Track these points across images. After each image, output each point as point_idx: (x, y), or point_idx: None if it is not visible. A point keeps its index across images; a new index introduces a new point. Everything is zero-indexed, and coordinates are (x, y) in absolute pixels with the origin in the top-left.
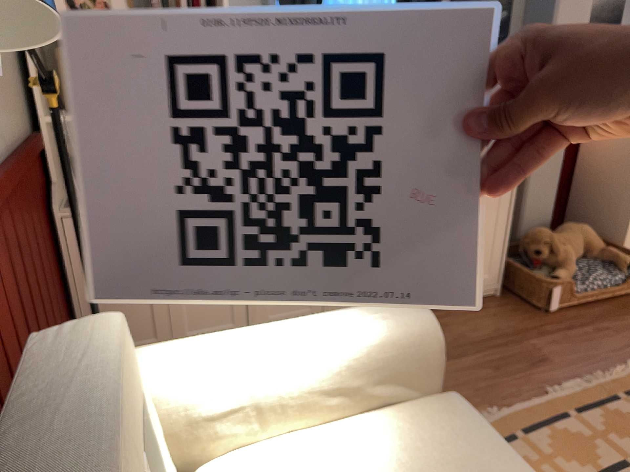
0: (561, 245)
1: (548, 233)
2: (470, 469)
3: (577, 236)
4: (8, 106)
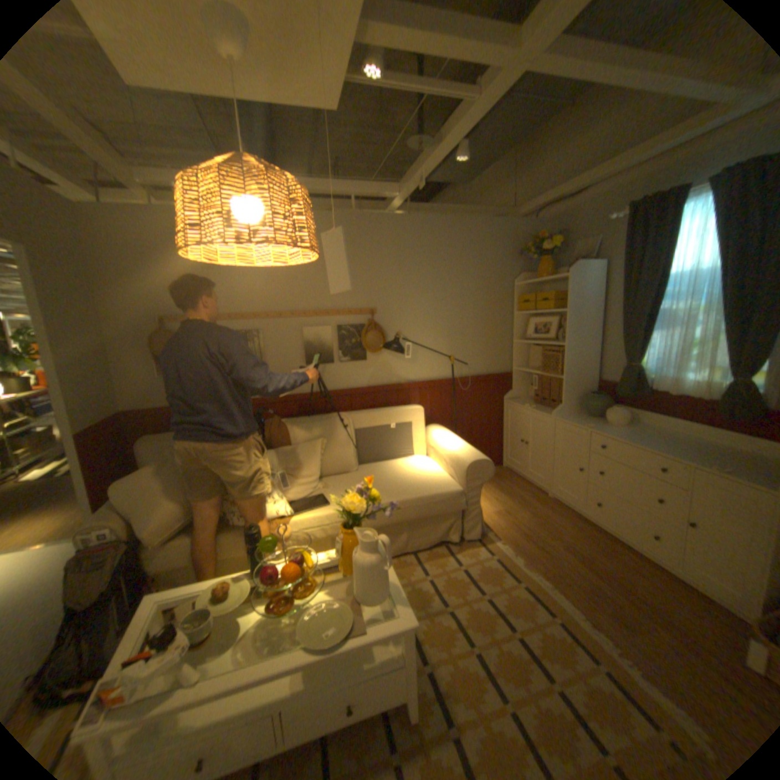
0: None
1: None
2: (423, 486)
3: None
4: (489, 362)
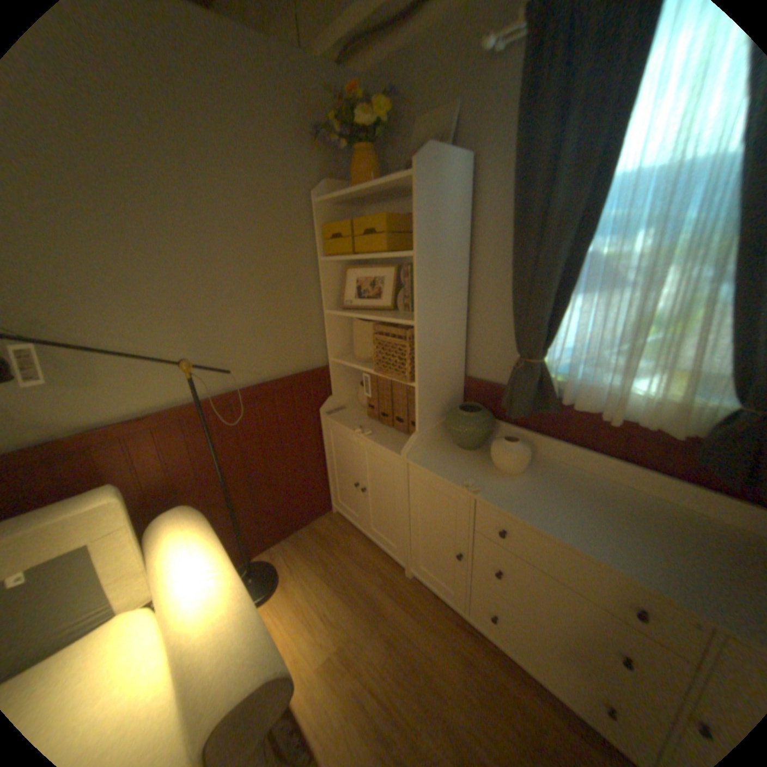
0: None
1: None
2: None
3: None
4: (286, 353)
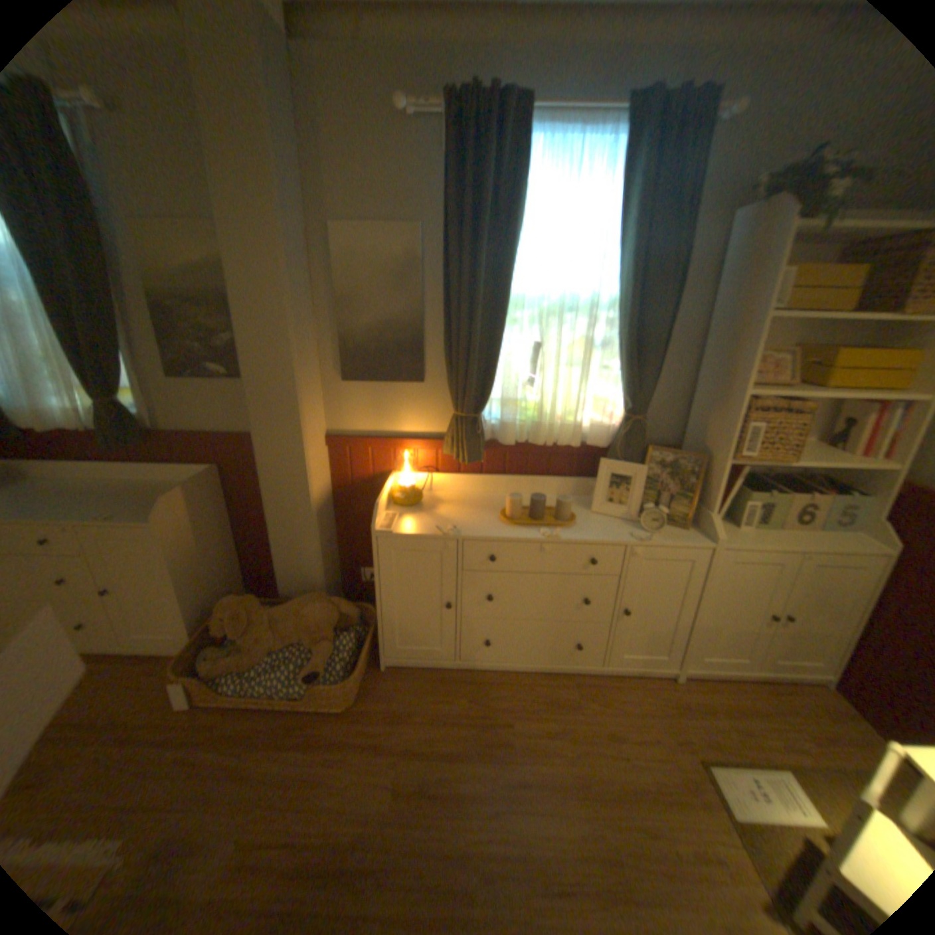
0: (255, 625)
1: (232, 607)
2: None
3: (291, 617)
4: None
